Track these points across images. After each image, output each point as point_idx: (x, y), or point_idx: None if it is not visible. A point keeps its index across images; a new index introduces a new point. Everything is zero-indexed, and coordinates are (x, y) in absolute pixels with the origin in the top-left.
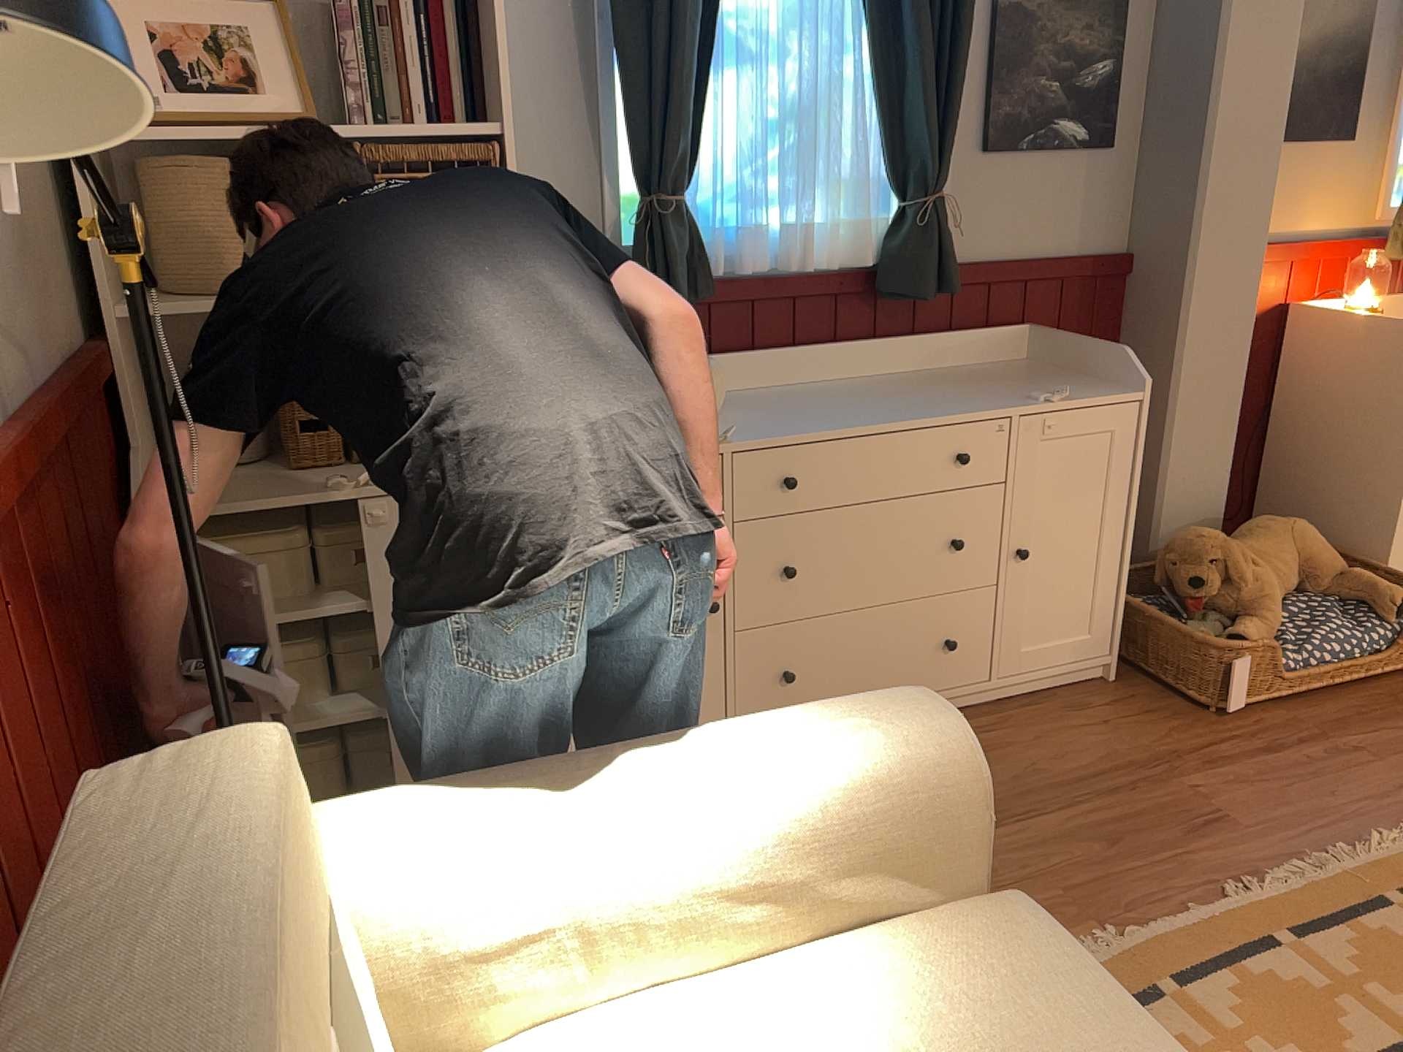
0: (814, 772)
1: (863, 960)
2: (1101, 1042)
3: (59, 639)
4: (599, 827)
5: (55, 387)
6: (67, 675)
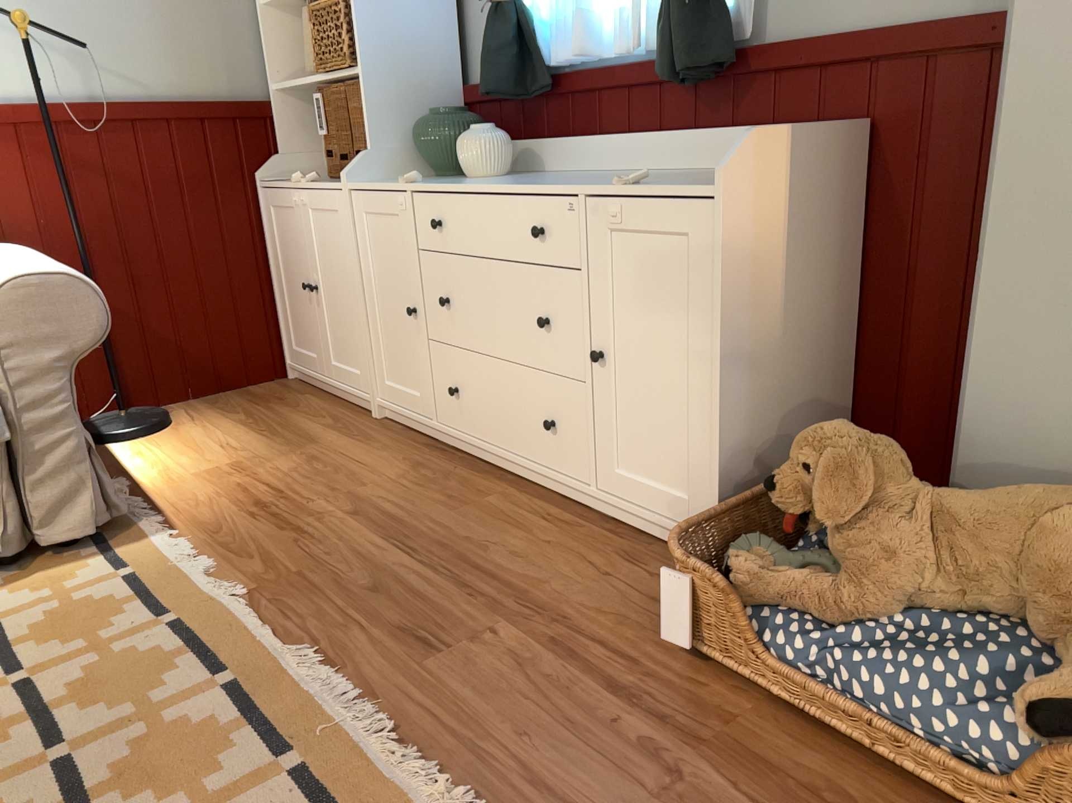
0: None
1: None
2: None
3: (108, 196)
4: None
5: (157, 106)
6: (111, 211)
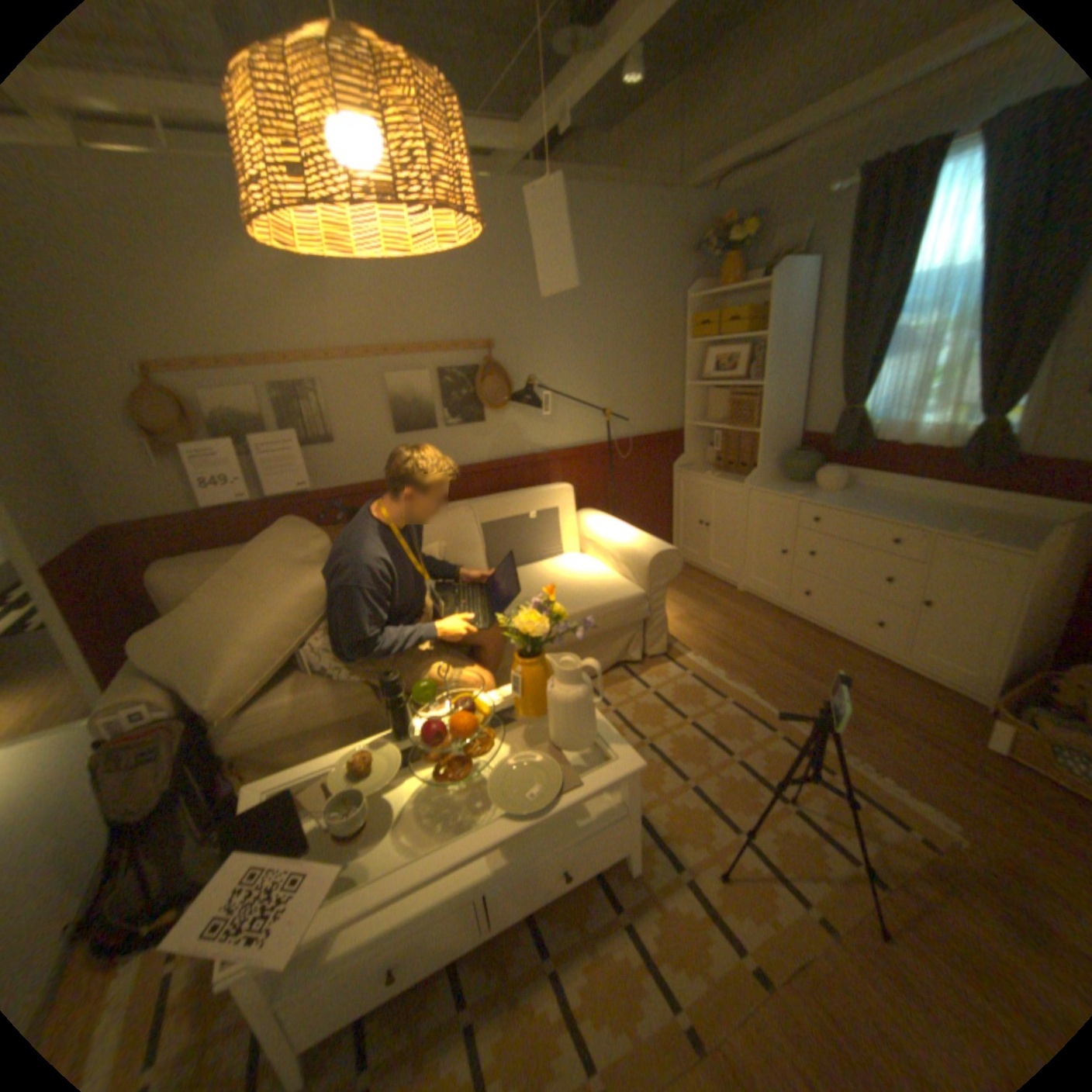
0: (630, 543)
1: (613, 577)
2: (598, 596)
3: (615, 480)
4: (605, 532)
5: (639, 438)
6: (615, 487)
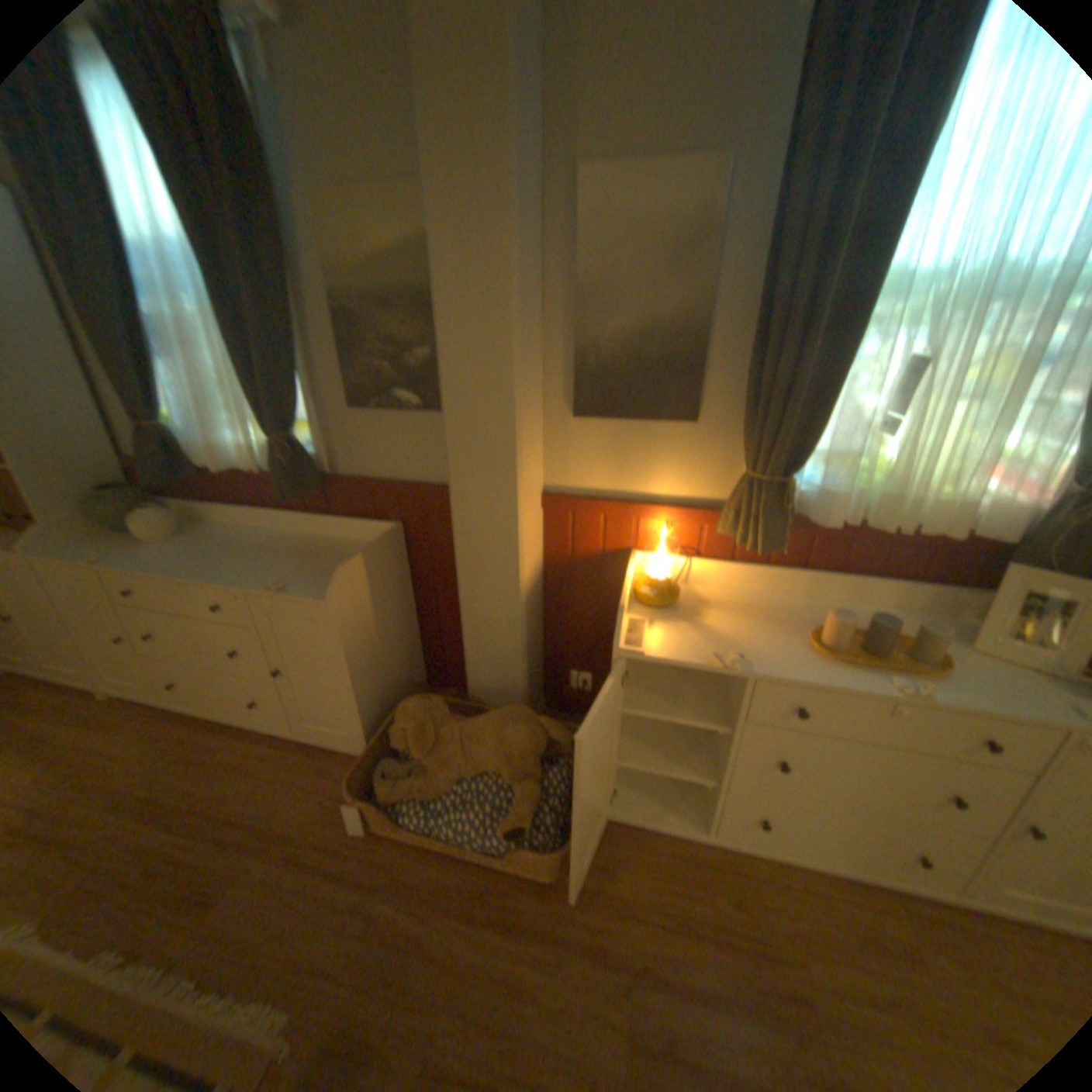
0: None
1: None
2: None
3: None
4: None
5: None
6: None
